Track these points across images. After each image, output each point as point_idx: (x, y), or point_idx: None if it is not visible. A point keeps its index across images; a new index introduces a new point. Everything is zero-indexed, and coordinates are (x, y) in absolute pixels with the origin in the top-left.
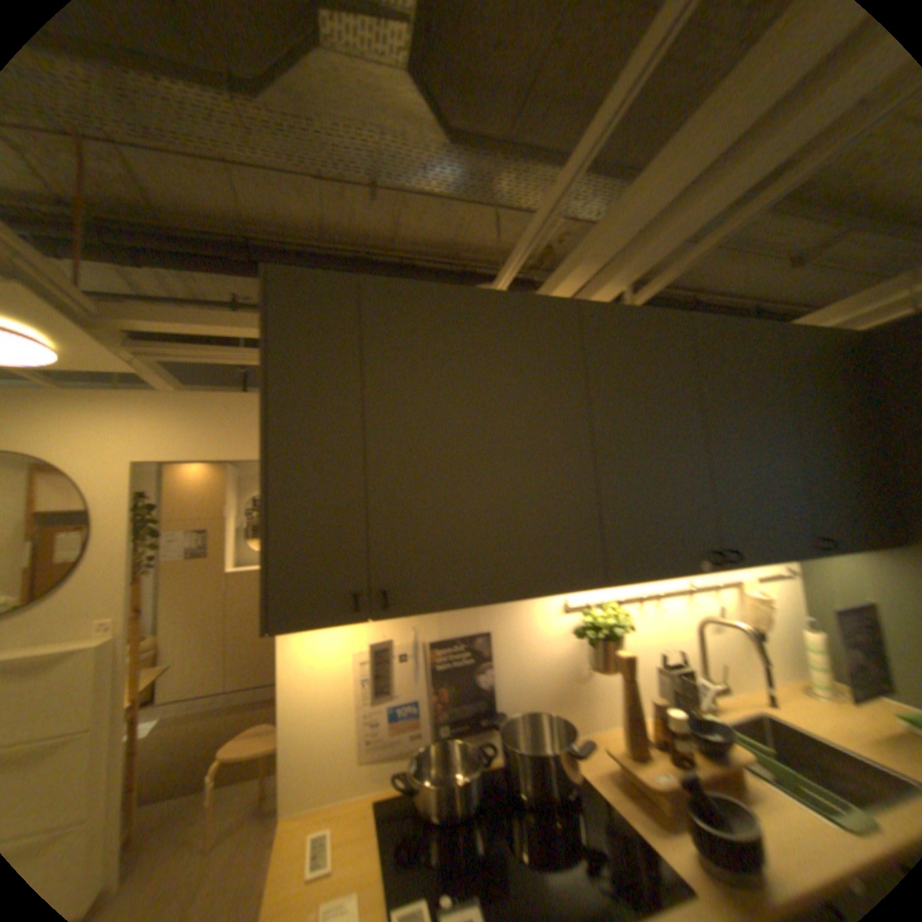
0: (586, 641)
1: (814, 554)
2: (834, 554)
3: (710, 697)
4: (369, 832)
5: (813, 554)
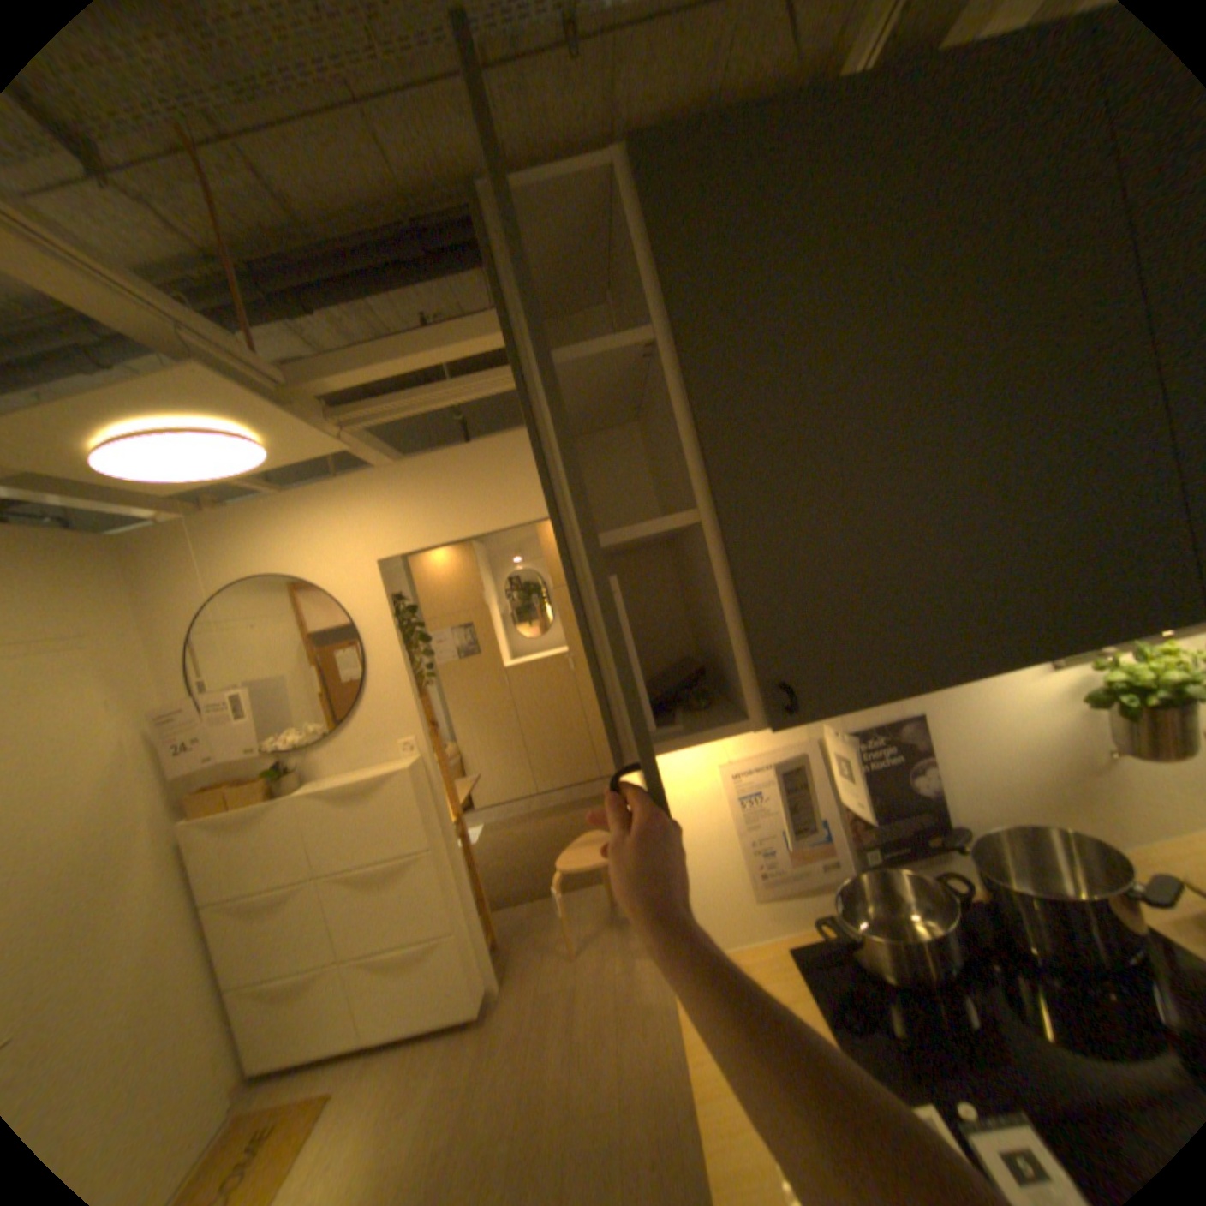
0: (1101, 709)
1: None
2: None
3: None
4: (796, 990)
5: None
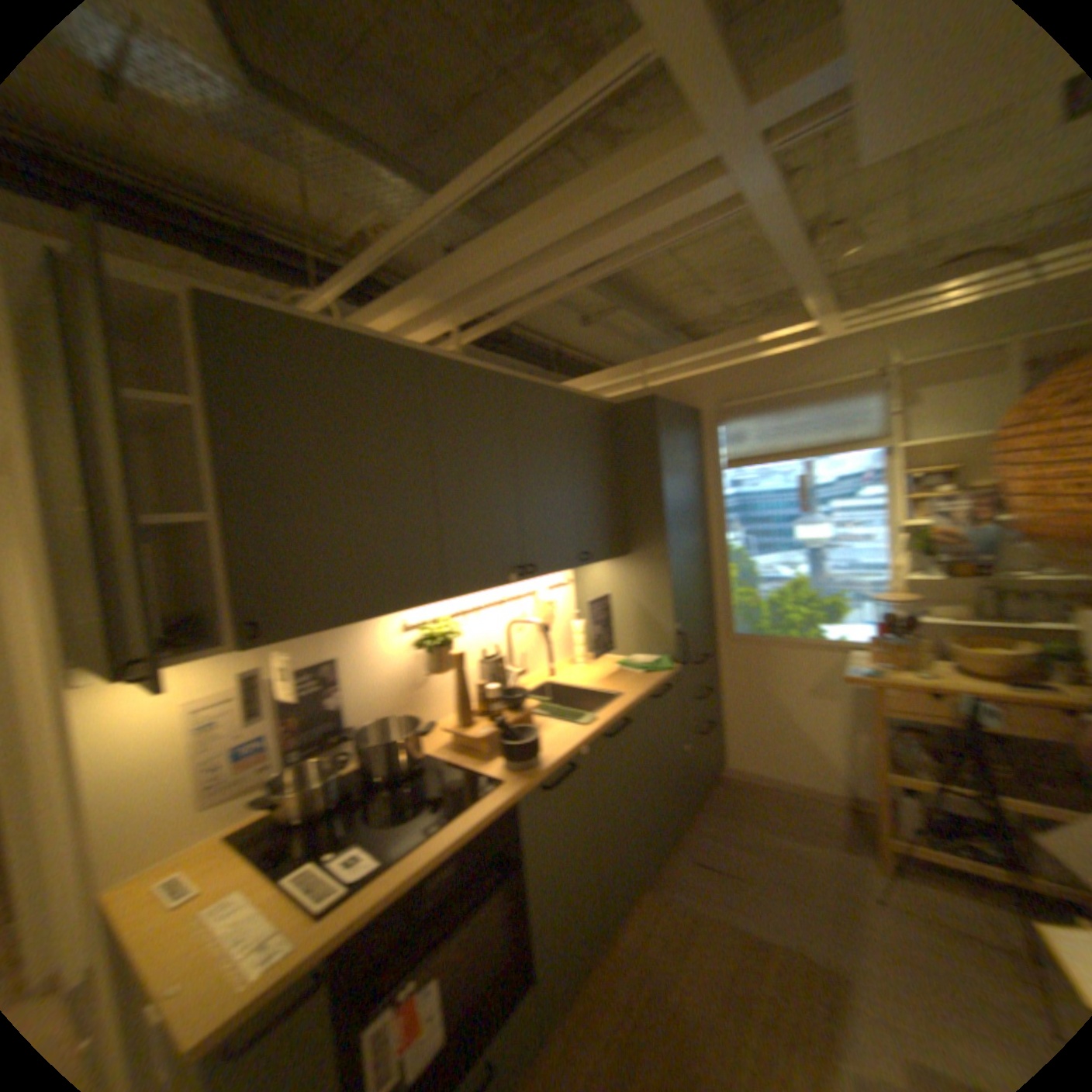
0: (424, 653)
1: (579, 565)
2: (590, 564)
3: (514, 678)
4: (230, 856)
5: (579, 565)
